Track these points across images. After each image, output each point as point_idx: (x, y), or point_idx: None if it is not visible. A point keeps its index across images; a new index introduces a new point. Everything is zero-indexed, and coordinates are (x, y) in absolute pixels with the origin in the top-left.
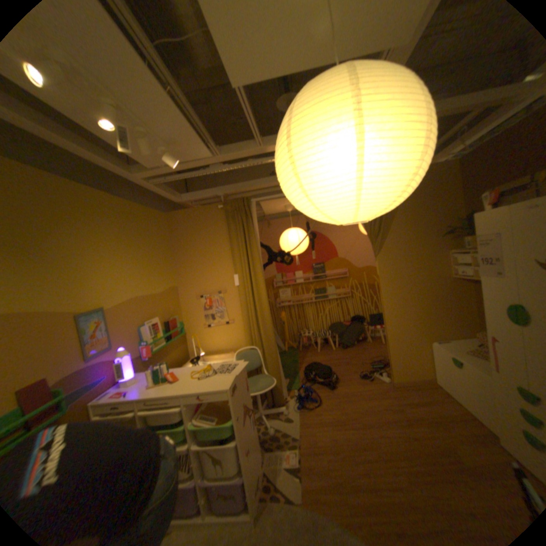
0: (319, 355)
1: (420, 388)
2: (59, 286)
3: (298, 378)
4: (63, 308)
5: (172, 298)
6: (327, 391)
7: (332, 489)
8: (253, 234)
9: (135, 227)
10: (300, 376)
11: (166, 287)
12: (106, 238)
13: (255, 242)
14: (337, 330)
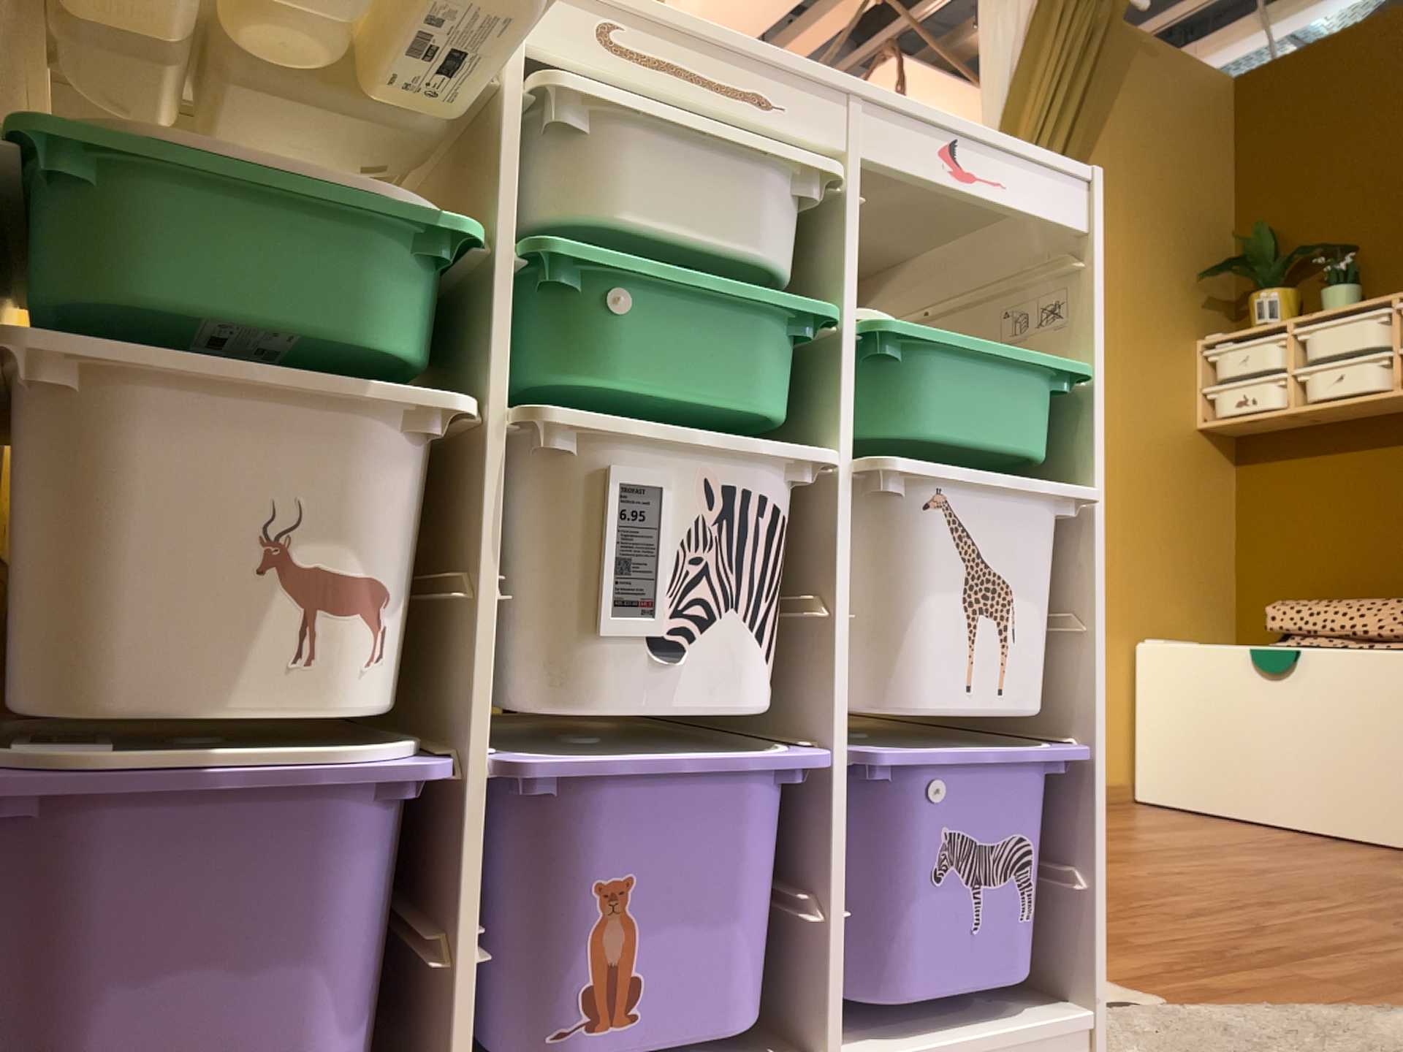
0: None
1: None
2: None
3: None
4: None
5: None
6: None
7: (1196, 956)
8: None
9: None
10: None
11: None
12: None
13: None
14: None
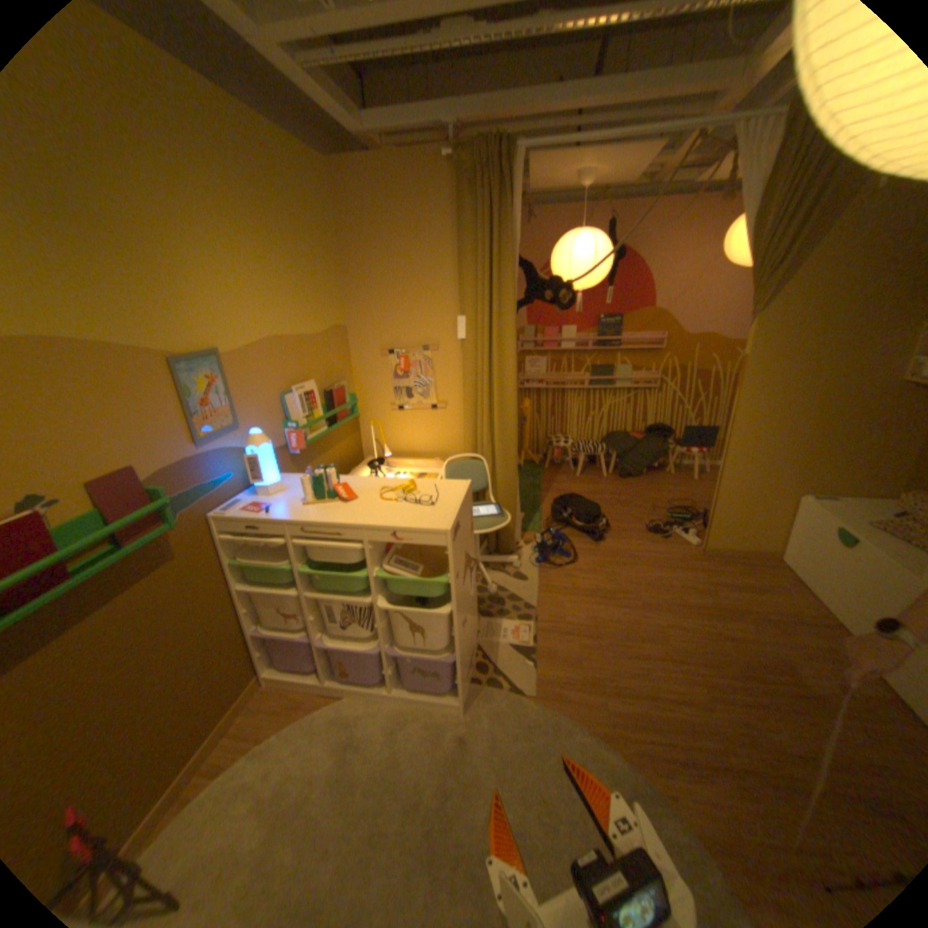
0: (578, 481)
1: (751, 562)
2: (130, 290)
3: (540, 513)
4: (145, 340)
5: (337, 347)
6: (588, 542)
7: (585, 685)
8: (510, 228)
9: (268, 179)
10: (542, 510)
11: (327, 323)
12: (211, 196)
13: (511, 249)
14: (618, 445)
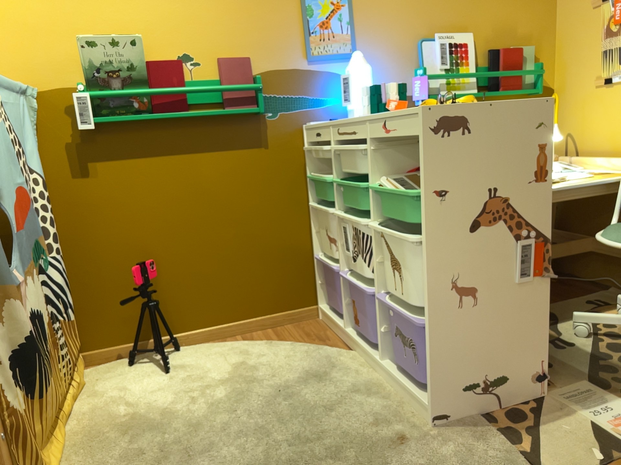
0: None
1: None
2: None
3: None
4: None
5: (530, 3)
6: None
7: None
8: None
9: None
10: None
11: None
12: None
13: None
14: None
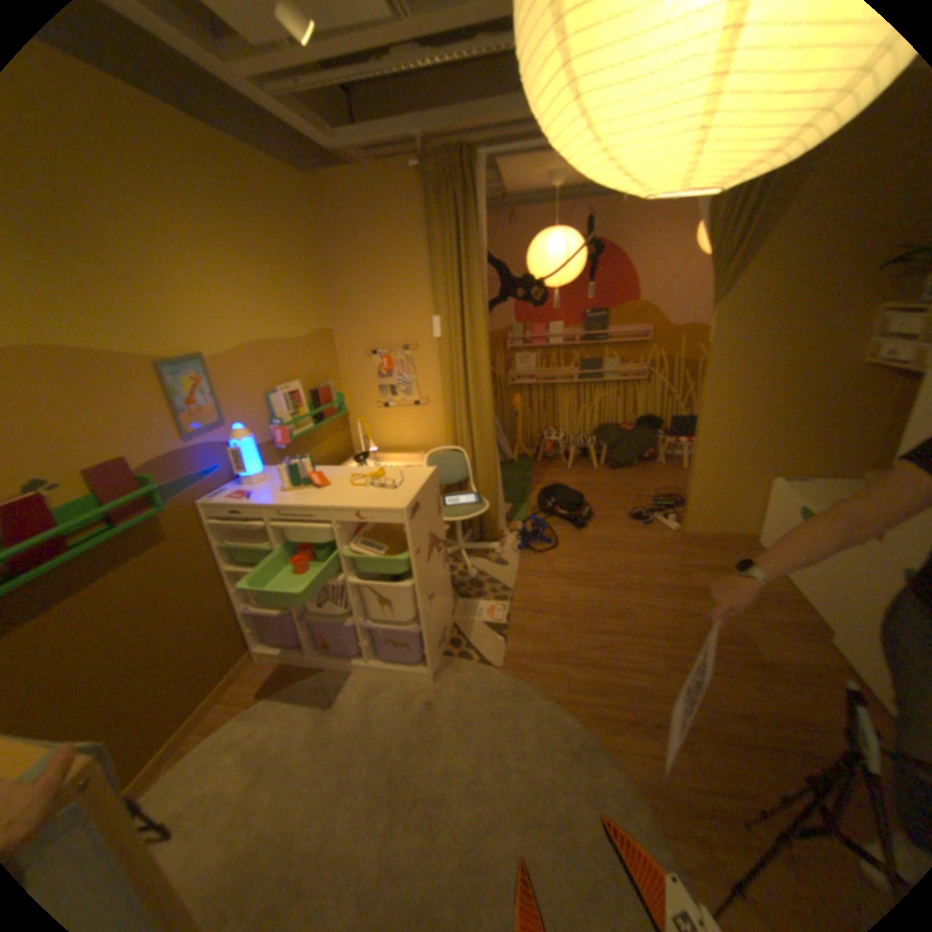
0: (570, 473)
1: (728, 545)
2: (120, 305)
3: (528, 503)
4: (135, 347)
5: (324, 350)
6: (571, 529)
7: (550, 657)
8: (476, 232)
9: (248, 199)
10: (531, 501)
11: (313, 328)
12: (192, 218)
13: (478, 251)
14: (609, 436)
